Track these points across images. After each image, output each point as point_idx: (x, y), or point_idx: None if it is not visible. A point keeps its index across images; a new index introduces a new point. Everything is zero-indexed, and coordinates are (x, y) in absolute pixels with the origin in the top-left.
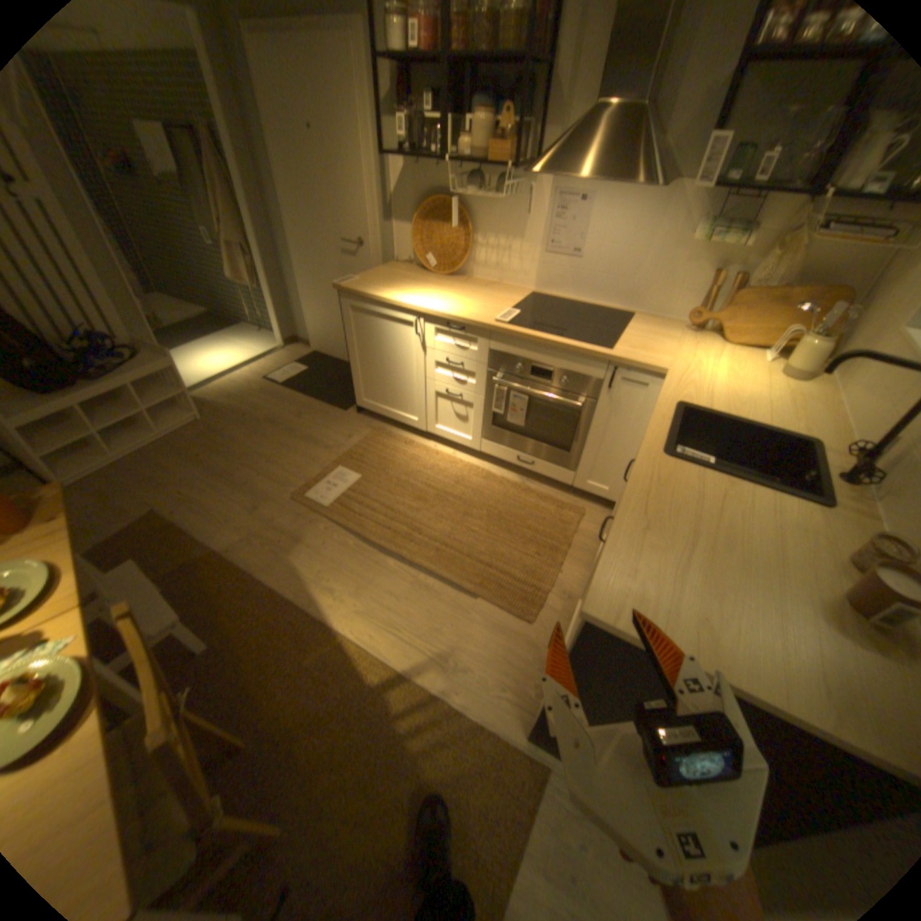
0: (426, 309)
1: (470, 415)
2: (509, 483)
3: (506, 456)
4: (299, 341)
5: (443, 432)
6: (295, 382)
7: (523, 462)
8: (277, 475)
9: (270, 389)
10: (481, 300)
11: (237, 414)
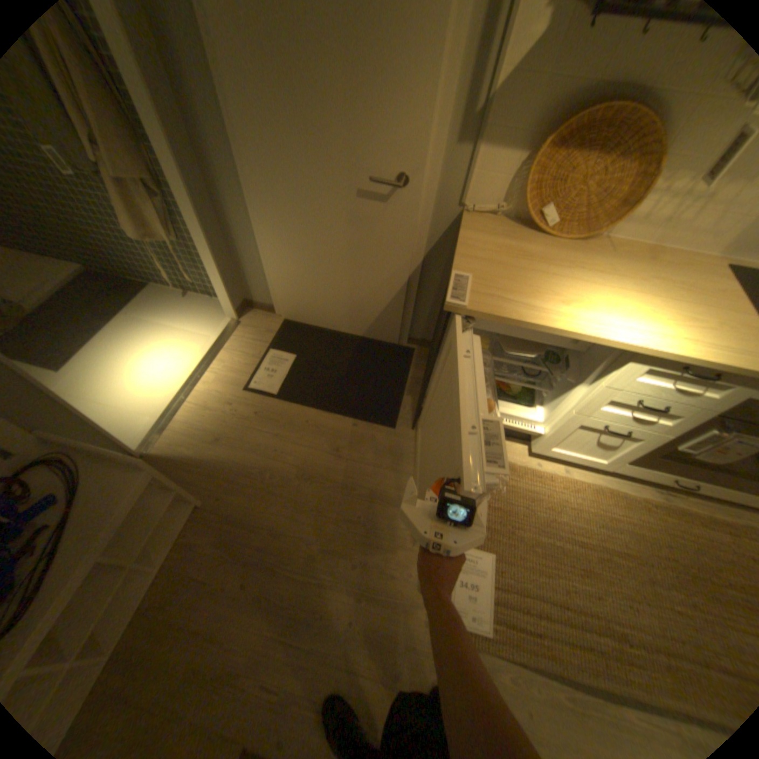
0: (663, 351)
1: (629, 447)
2: (660, 508)
3: (658, 479)
4: (256, 306)
5: (563, 455)
6: (295, 388)
7: (683, 485)
8: (384, 591)
9: (268, 411)
10: (696, 301)
11: (251, 476)
